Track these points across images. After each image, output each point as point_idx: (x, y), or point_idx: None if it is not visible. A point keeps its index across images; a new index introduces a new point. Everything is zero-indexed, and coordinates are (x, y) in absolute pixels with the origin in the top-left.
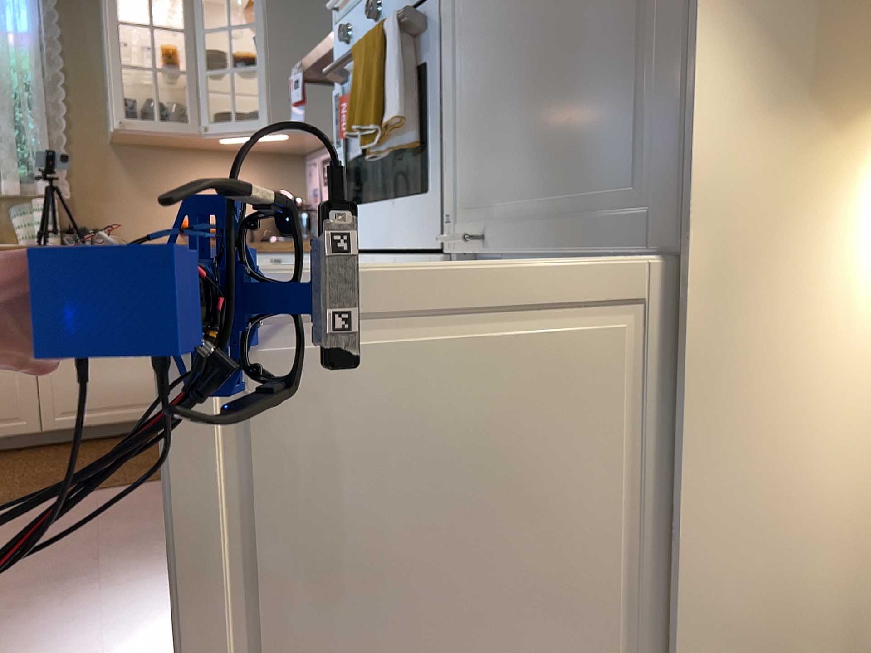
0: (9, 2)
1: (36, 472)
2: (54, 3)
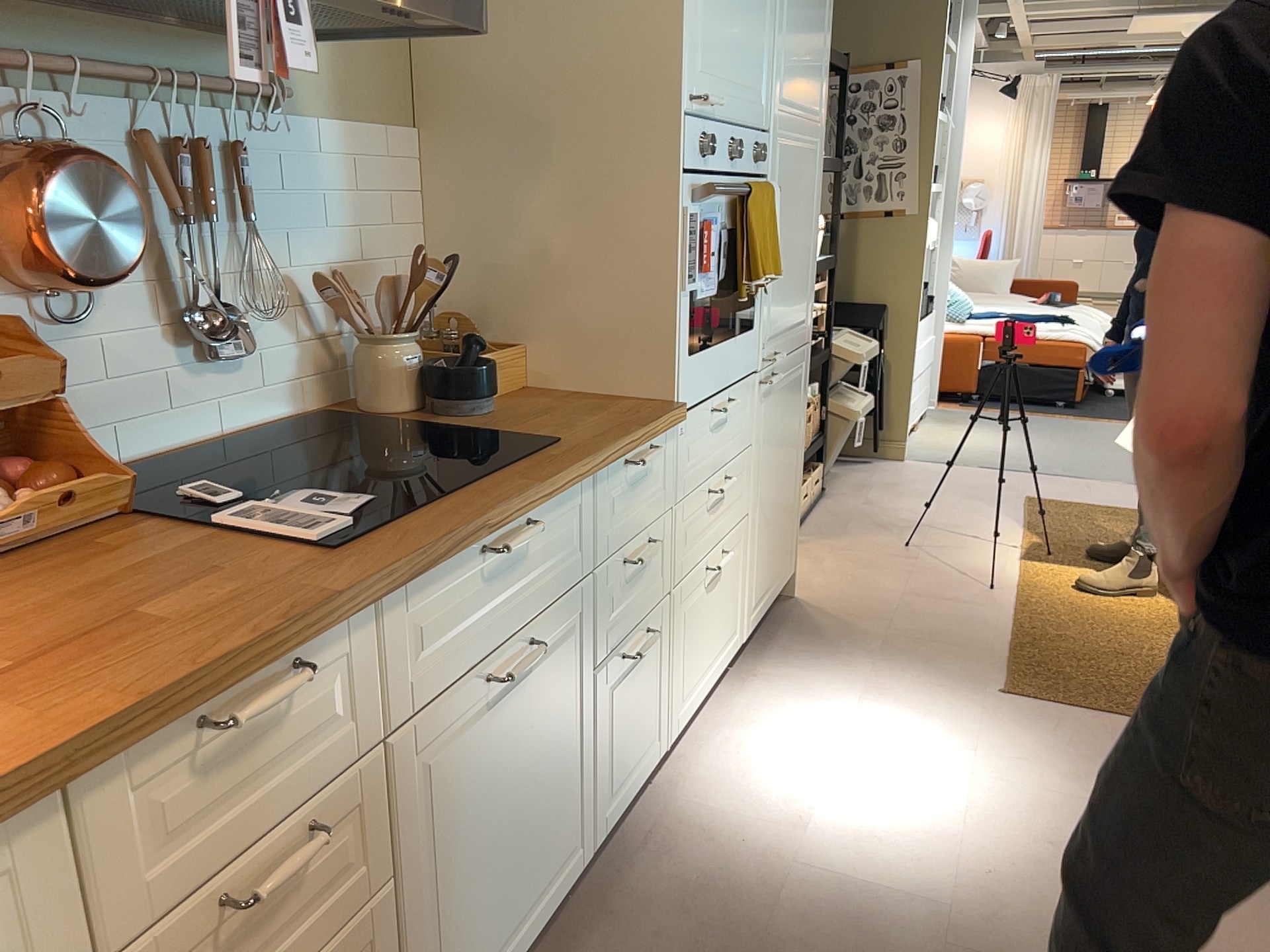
0: None
1: None
2: None
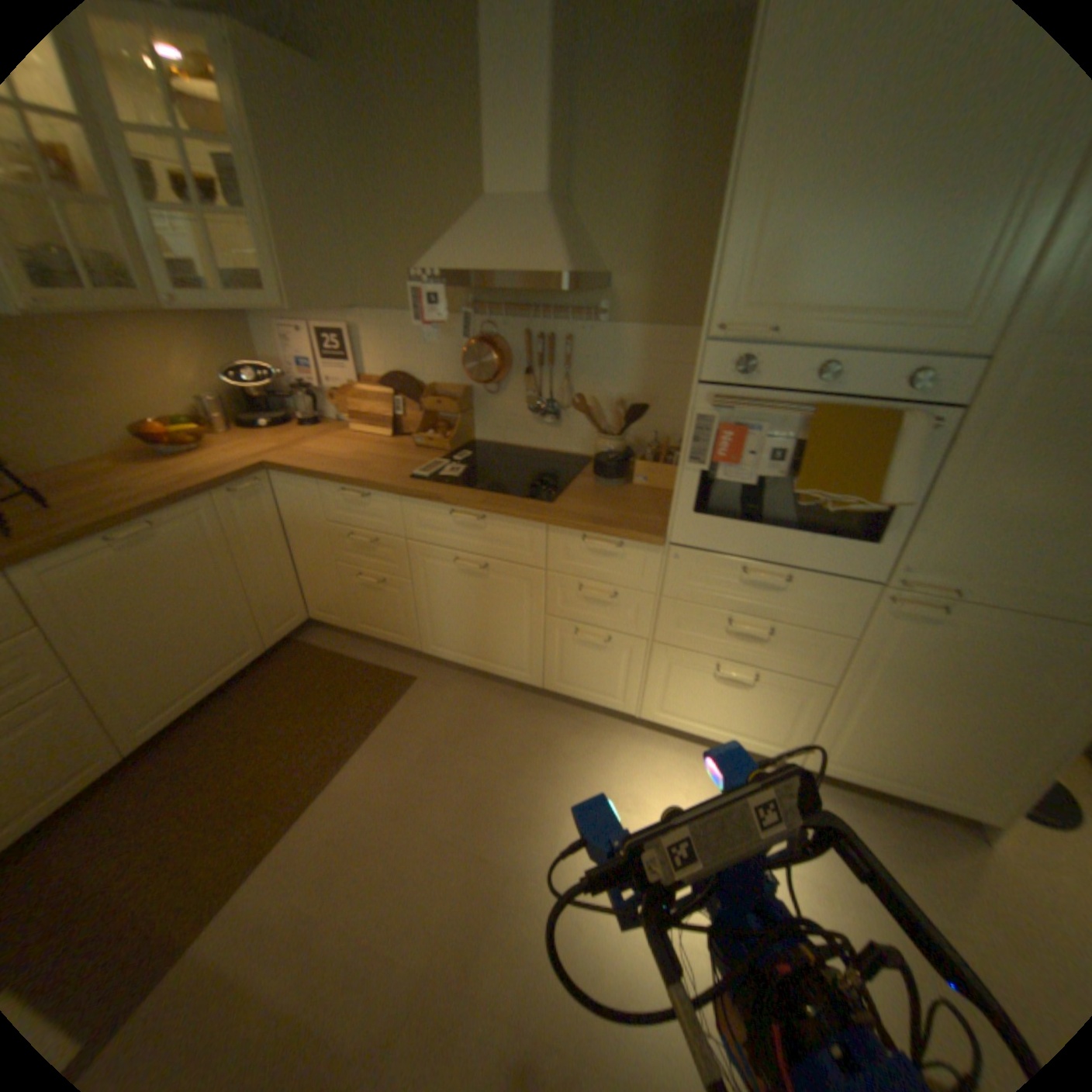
0: None
1: (187, 805)
2: None
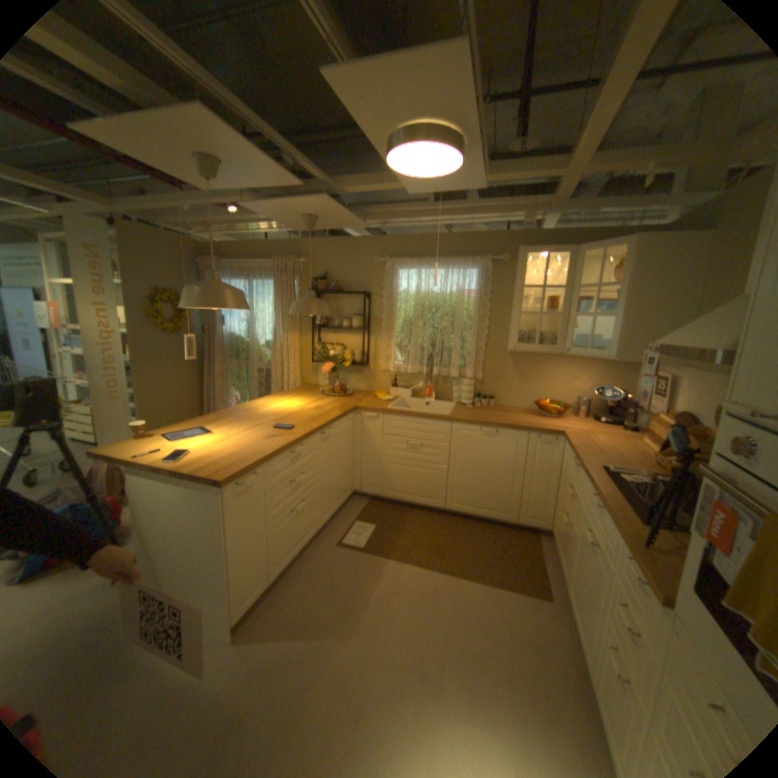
0: (469, 275)
1: (438, 538)
2: (491, 273)
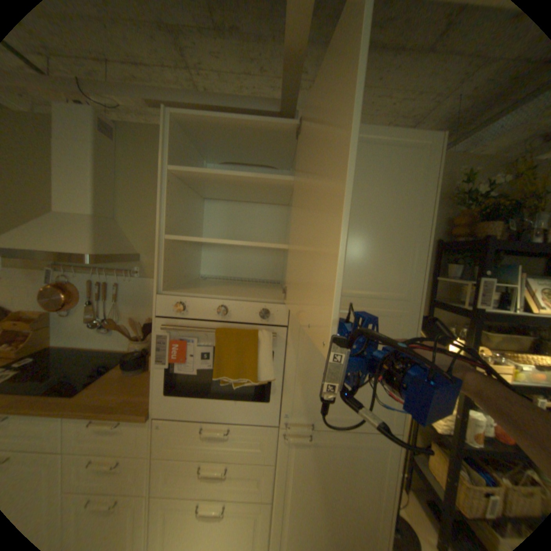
0: None
1: None
2: None
